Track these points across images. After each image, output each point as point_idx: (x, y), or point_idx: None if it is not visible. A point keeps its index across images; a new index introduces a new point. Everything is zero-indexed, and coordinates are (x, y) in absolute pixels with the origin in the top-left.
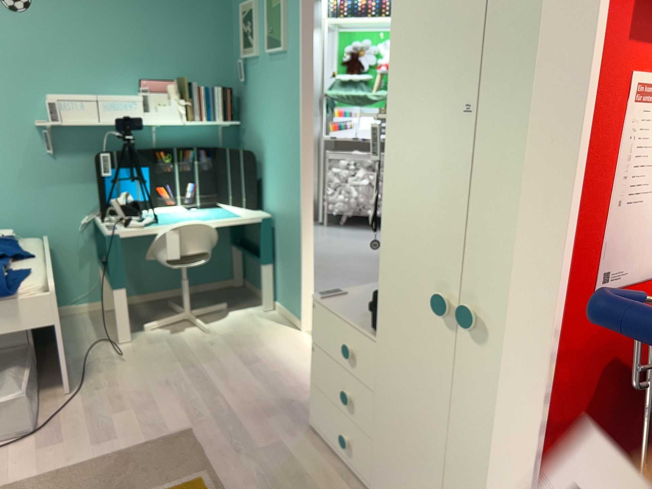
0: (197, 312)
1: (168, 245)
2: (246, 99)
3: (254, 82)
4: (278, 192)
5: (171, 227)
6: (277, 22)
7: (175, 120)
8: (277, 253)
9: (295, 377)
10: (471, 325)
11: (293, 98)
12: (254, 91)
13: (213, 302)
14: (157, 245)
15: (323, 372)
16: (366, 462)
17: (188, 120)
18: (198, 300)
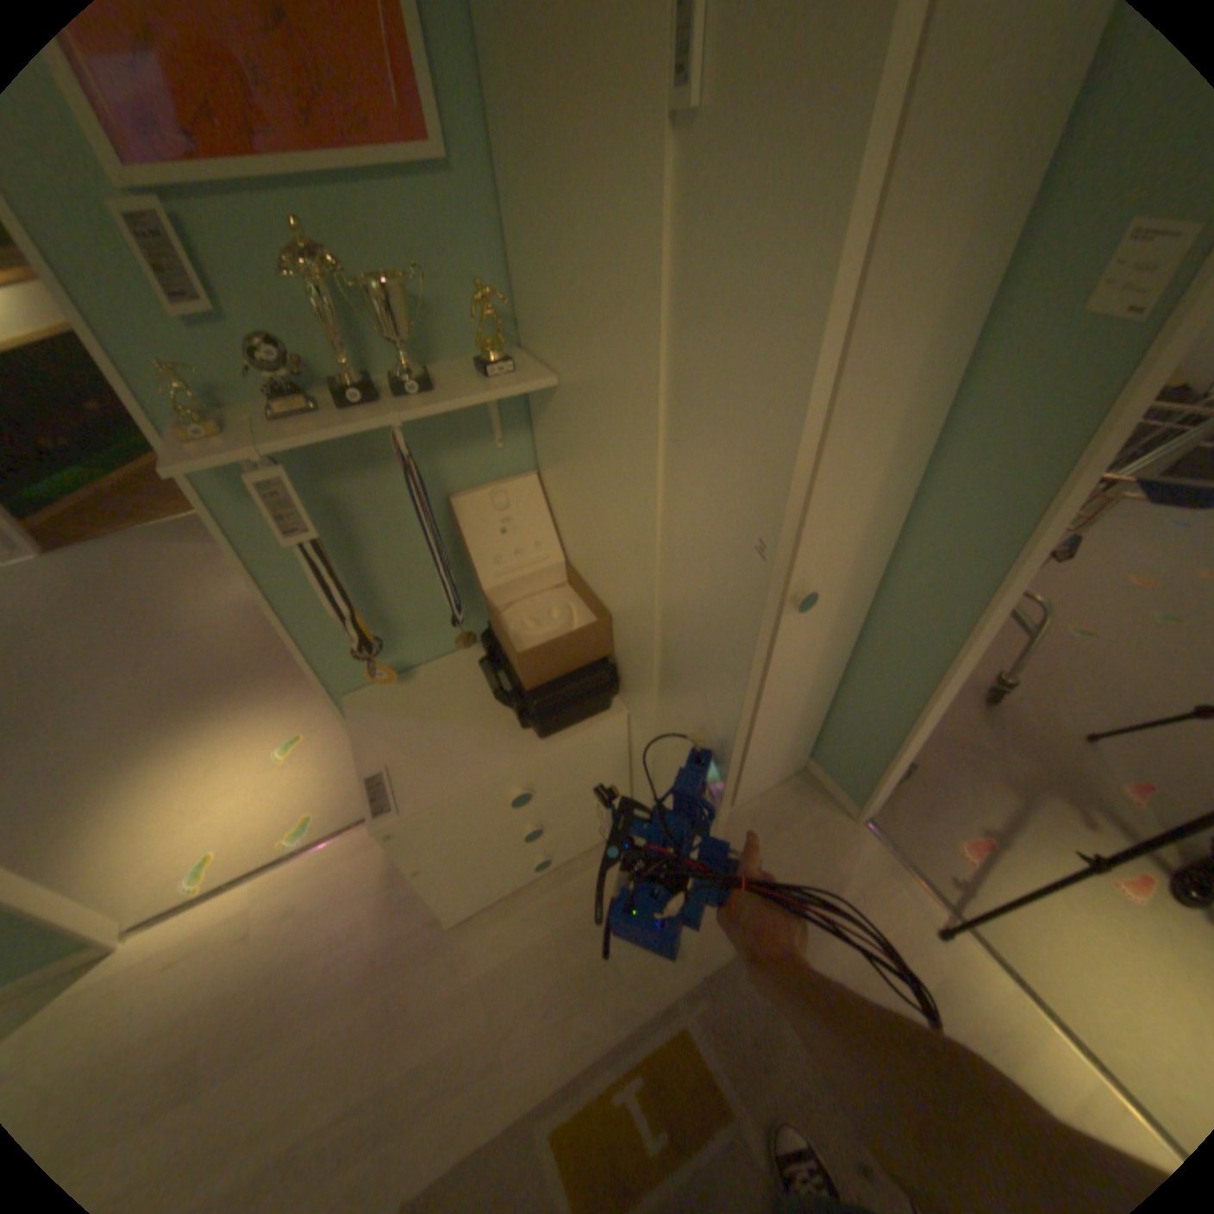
0: None
1: None
2: None
3: None
4: None
5: None
6: None
7: None
8: None
9: (293, 959)
10: (810, 606)
11: None
12: None
13: None
14: None
15: (458, 864)
16: (577, 838)
17: None
18: None
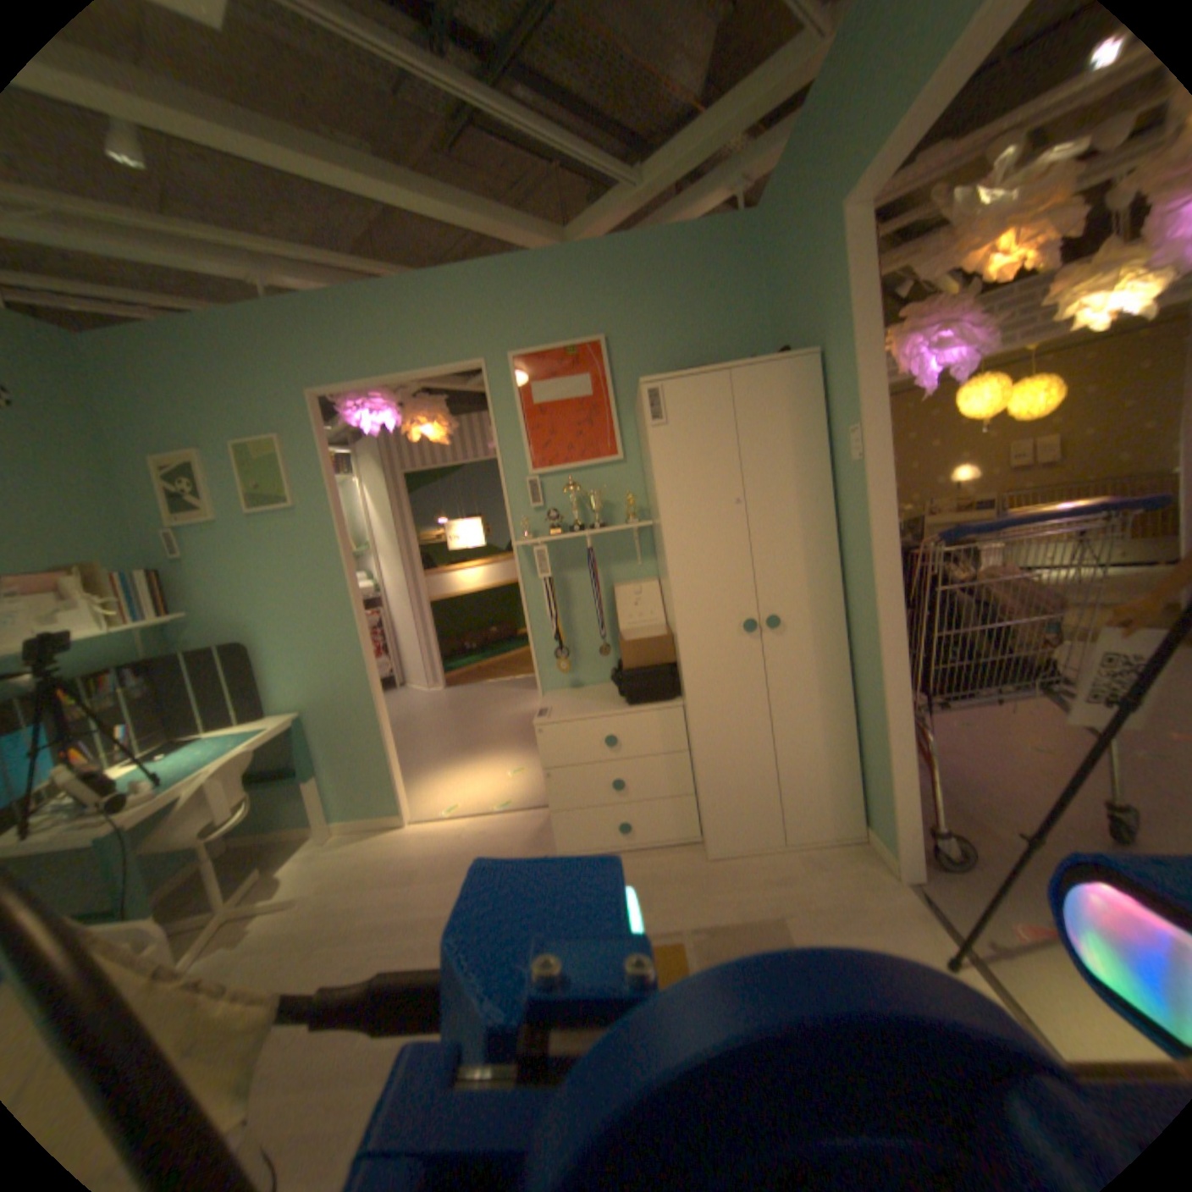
0: (221, 907)
1: (196, 809)
2: (183, 582)
3: (208, 557)
4: (306, 680)
5: (197, 778)
6: (270, 477)
7: (91, 632)
8: (320, 758)
9: (475, 851)
10: (775, 627)
11: (323, 560)
12: (211, 567)
13: (217, 887)
14: (173, 819)
15: (571, 787)
16: (653, 824)
17: (109, 627)
18: (185, 902)
